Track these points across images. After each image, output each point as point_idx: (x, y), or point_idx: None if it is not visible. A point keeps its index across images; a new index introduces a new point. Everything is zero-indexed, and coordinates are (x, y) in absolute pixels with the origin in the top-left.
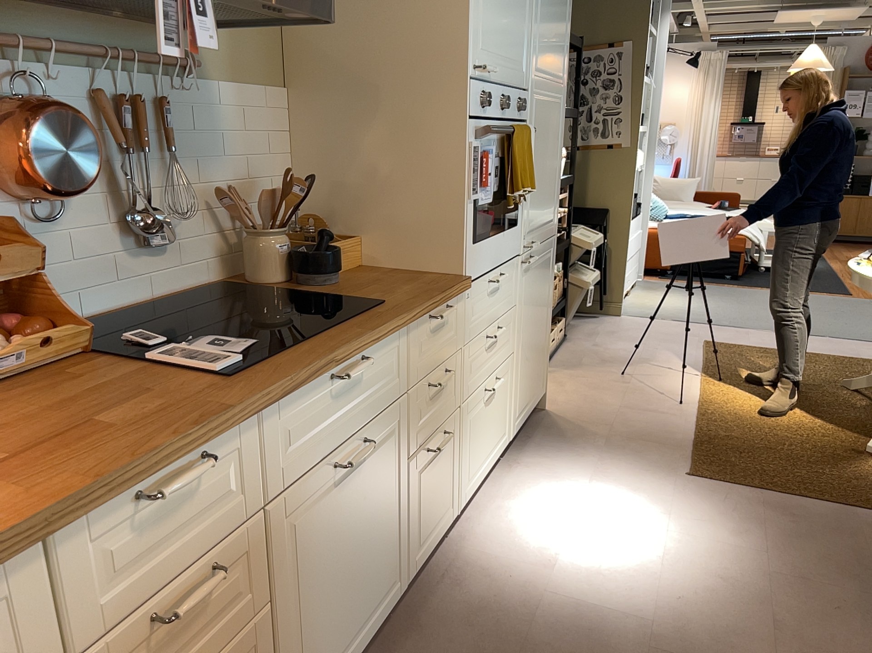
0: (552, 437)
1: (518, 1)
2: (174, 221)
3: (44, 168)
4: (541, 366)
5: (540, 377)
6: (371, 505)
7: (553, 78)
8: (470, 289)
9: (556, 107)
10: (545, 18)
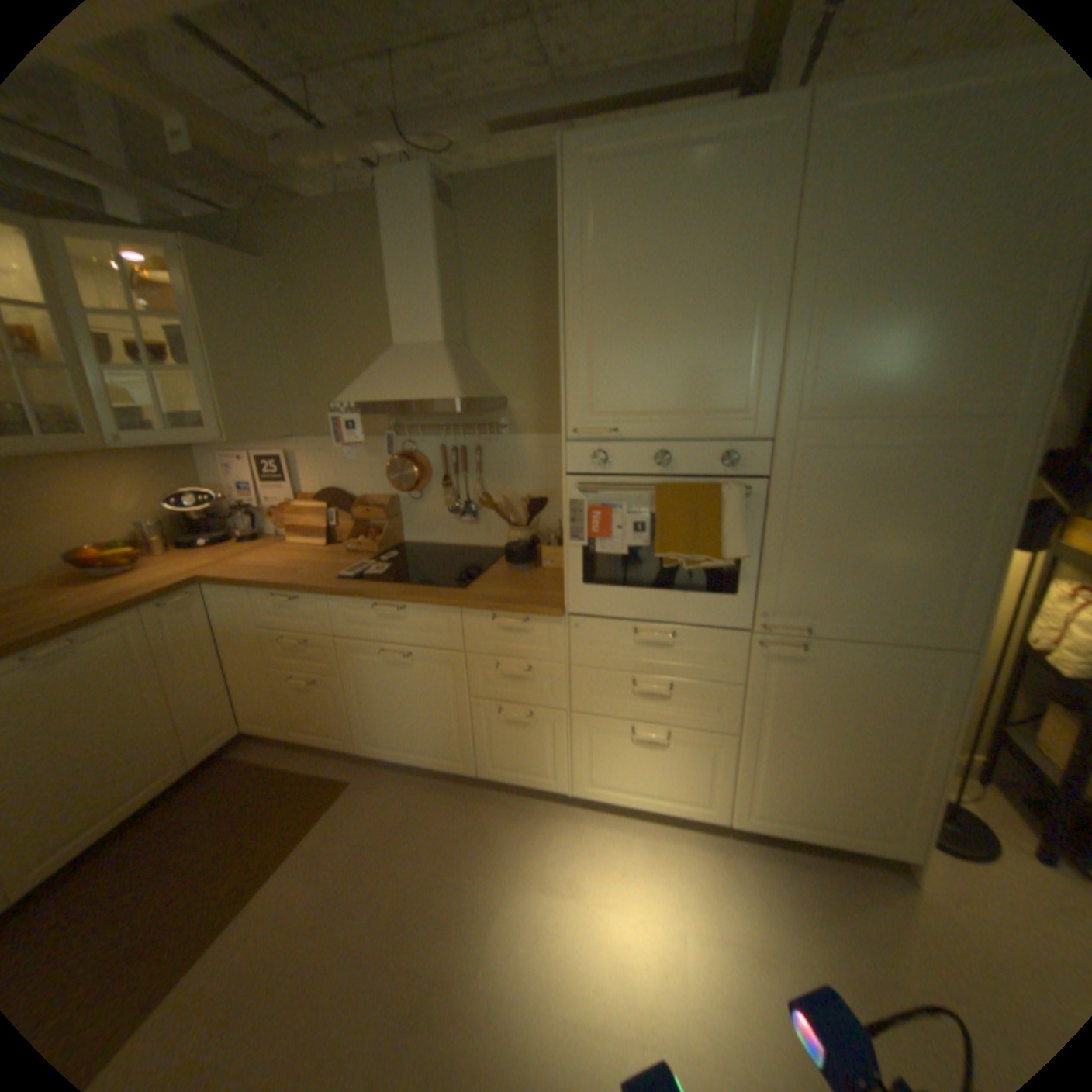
0: (828, 899)
1: (711, 335)
2: (482, 510)
3: (389, 480)
4: (891, 816)
5: (879, 826)
6: (422, 696)
7: (937, 405)
8: (582, 622)
9: (962, 449)
10: (858, 325)
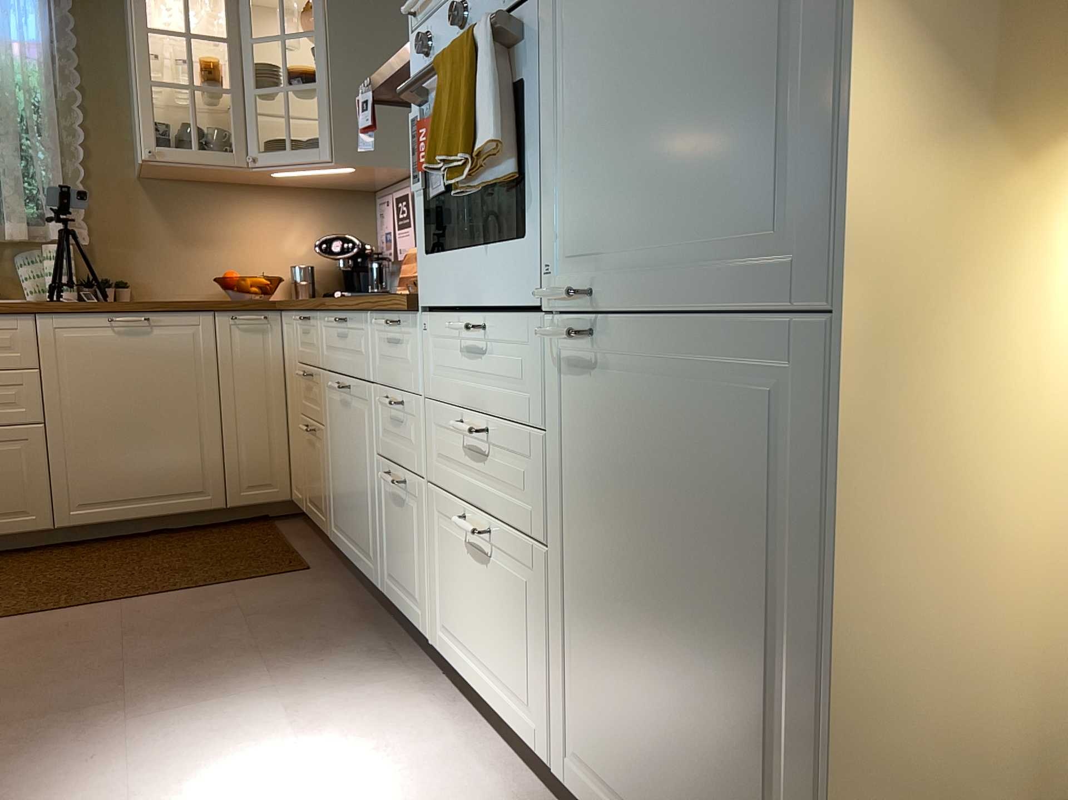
0: None
1: None
2: None
3: None
4: None
5: None
6: (355, 451)
7: None
8: (430, 321)
9: None
10: None
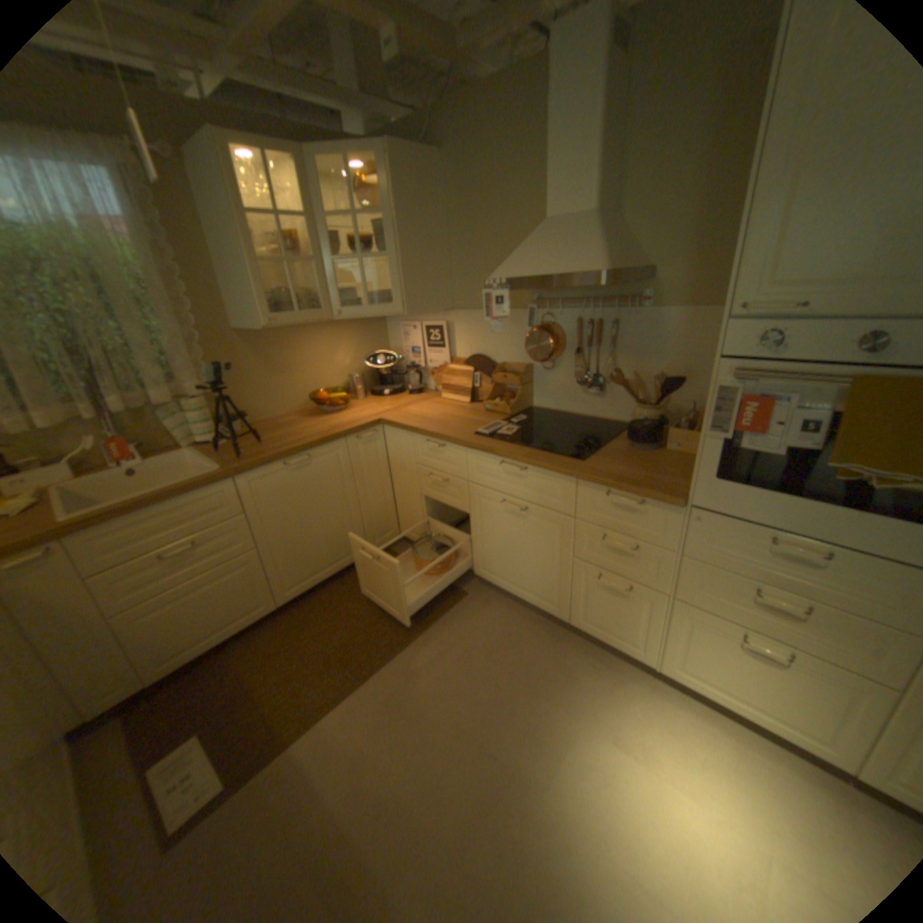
0: None
1: None
2: (609, 382)
3: (526, 350)
4: None
5: None
6: (532, 544)
7: None
8: (706, 516)
9: None
10: None
